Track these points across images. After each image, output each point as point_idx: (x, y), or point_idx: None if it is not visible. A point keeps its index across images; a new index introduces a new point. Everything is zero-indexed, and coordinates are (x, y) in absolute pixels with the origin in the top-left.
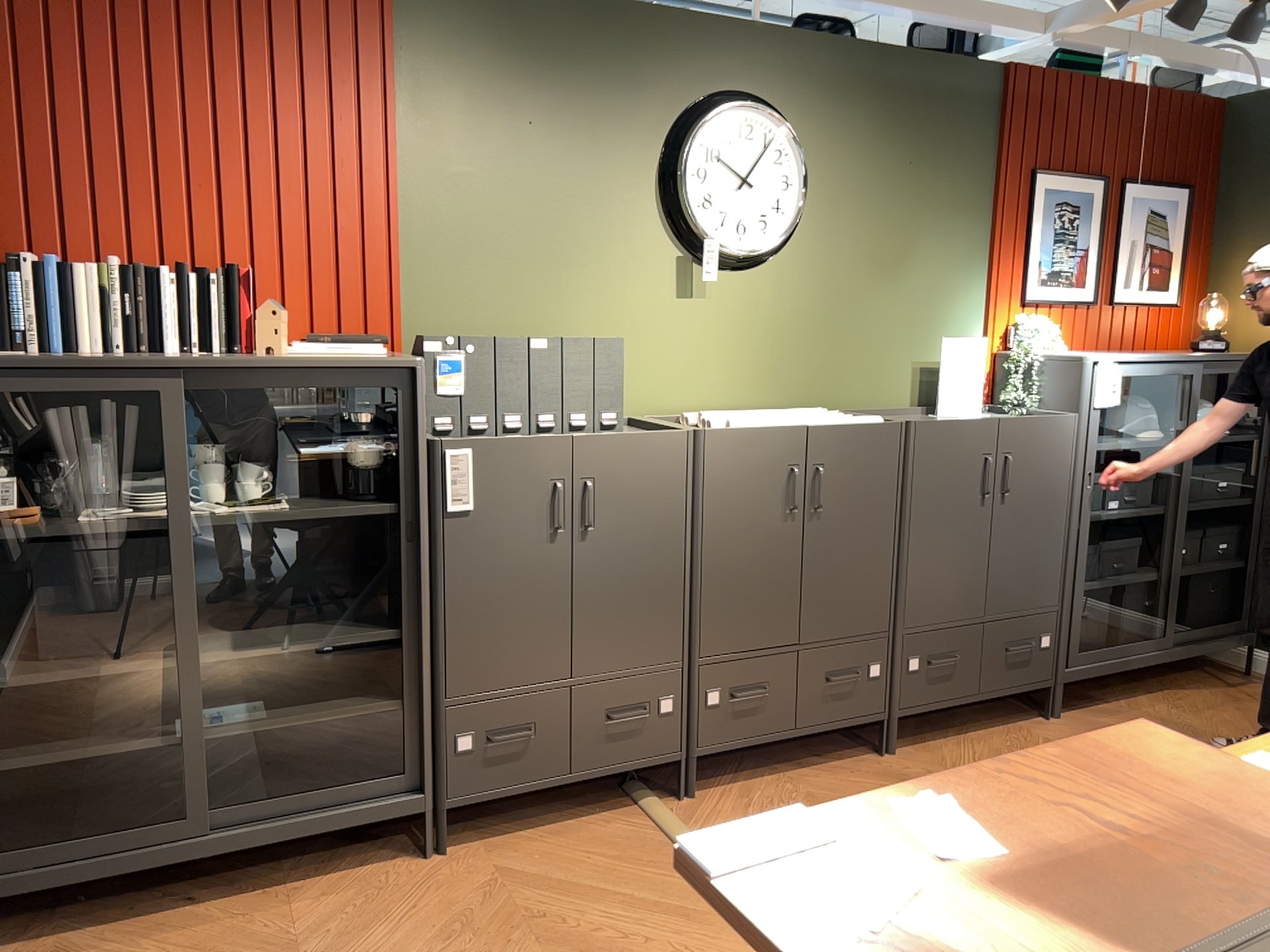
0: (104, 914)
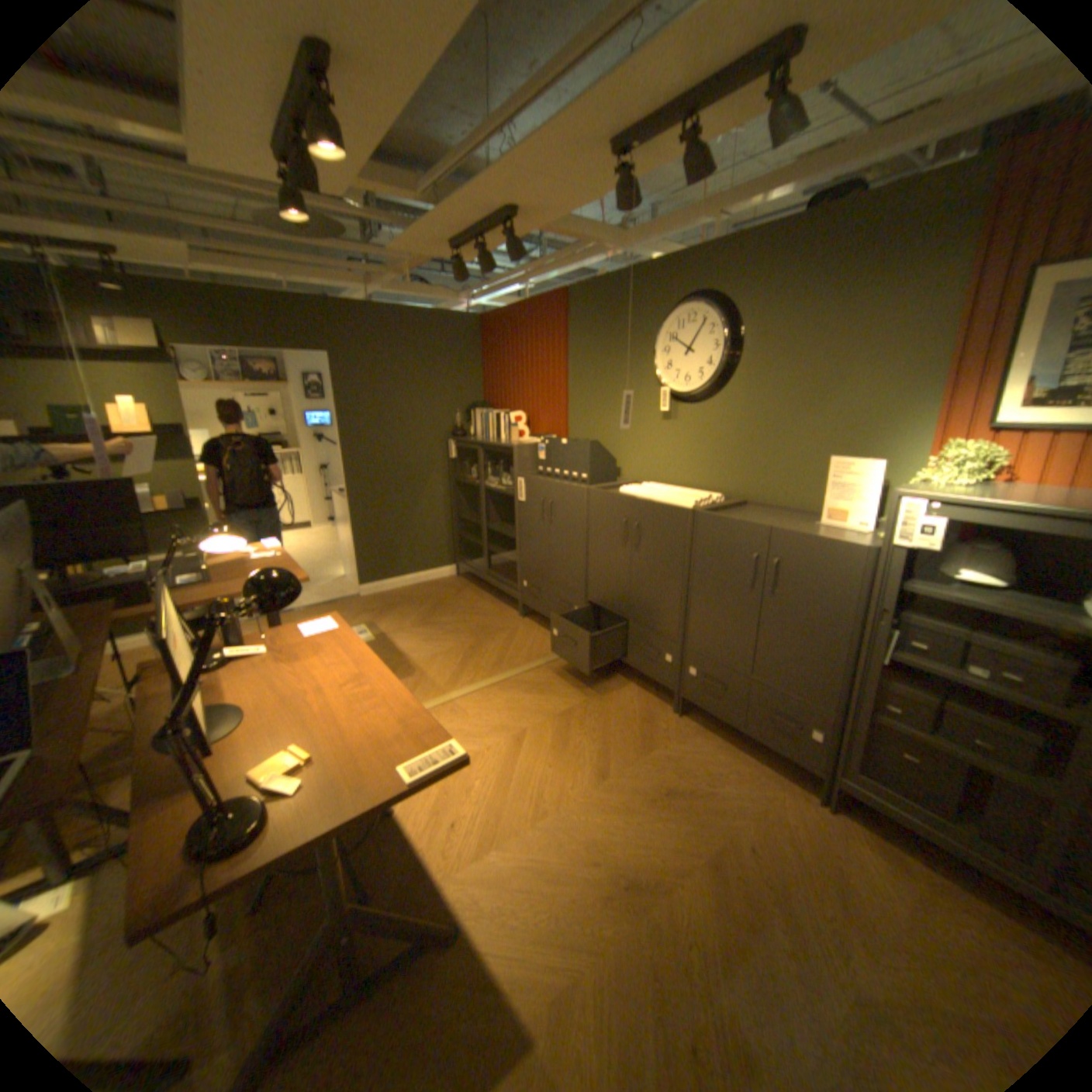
0: (481, 586)
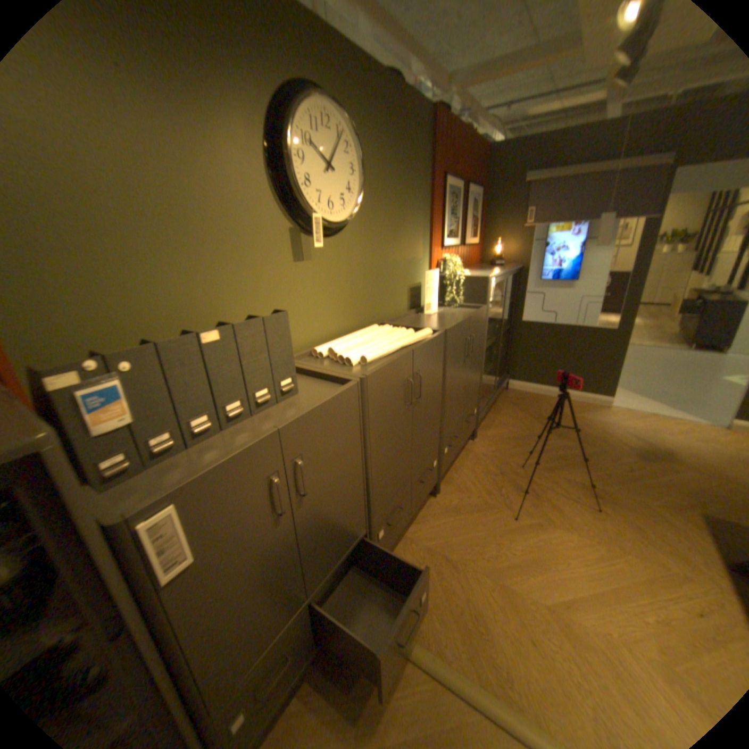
0: None
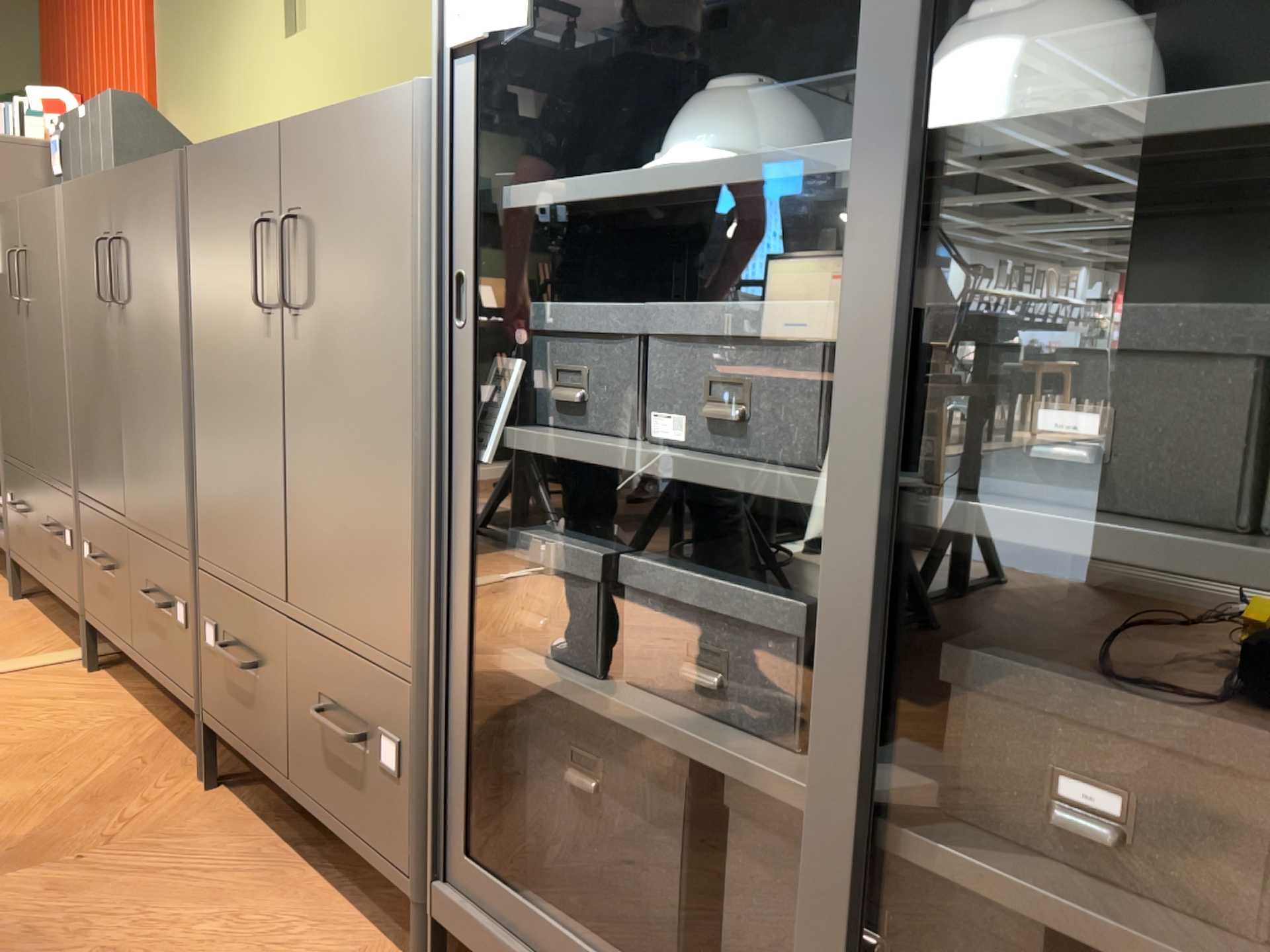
0: None
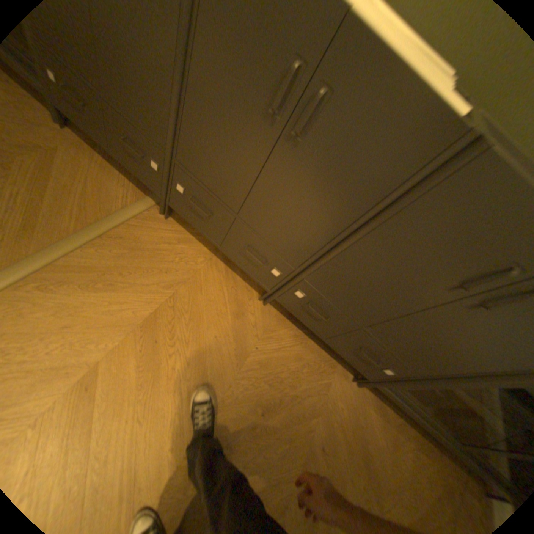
0: None
